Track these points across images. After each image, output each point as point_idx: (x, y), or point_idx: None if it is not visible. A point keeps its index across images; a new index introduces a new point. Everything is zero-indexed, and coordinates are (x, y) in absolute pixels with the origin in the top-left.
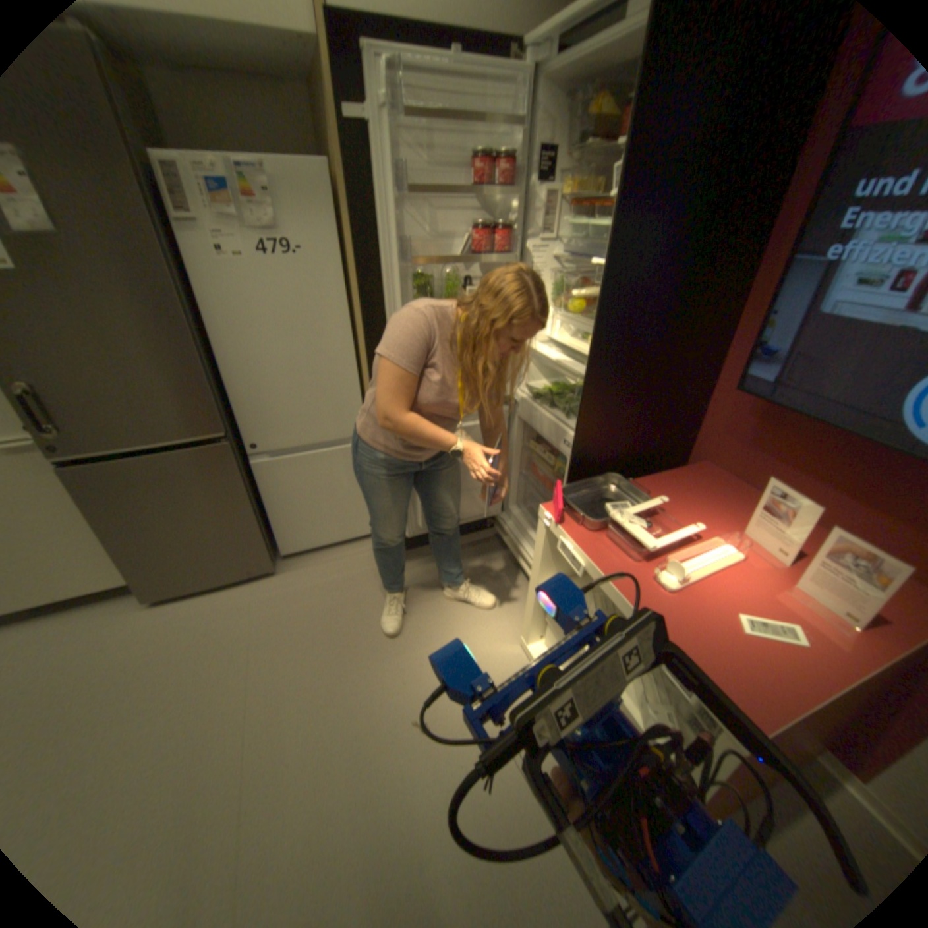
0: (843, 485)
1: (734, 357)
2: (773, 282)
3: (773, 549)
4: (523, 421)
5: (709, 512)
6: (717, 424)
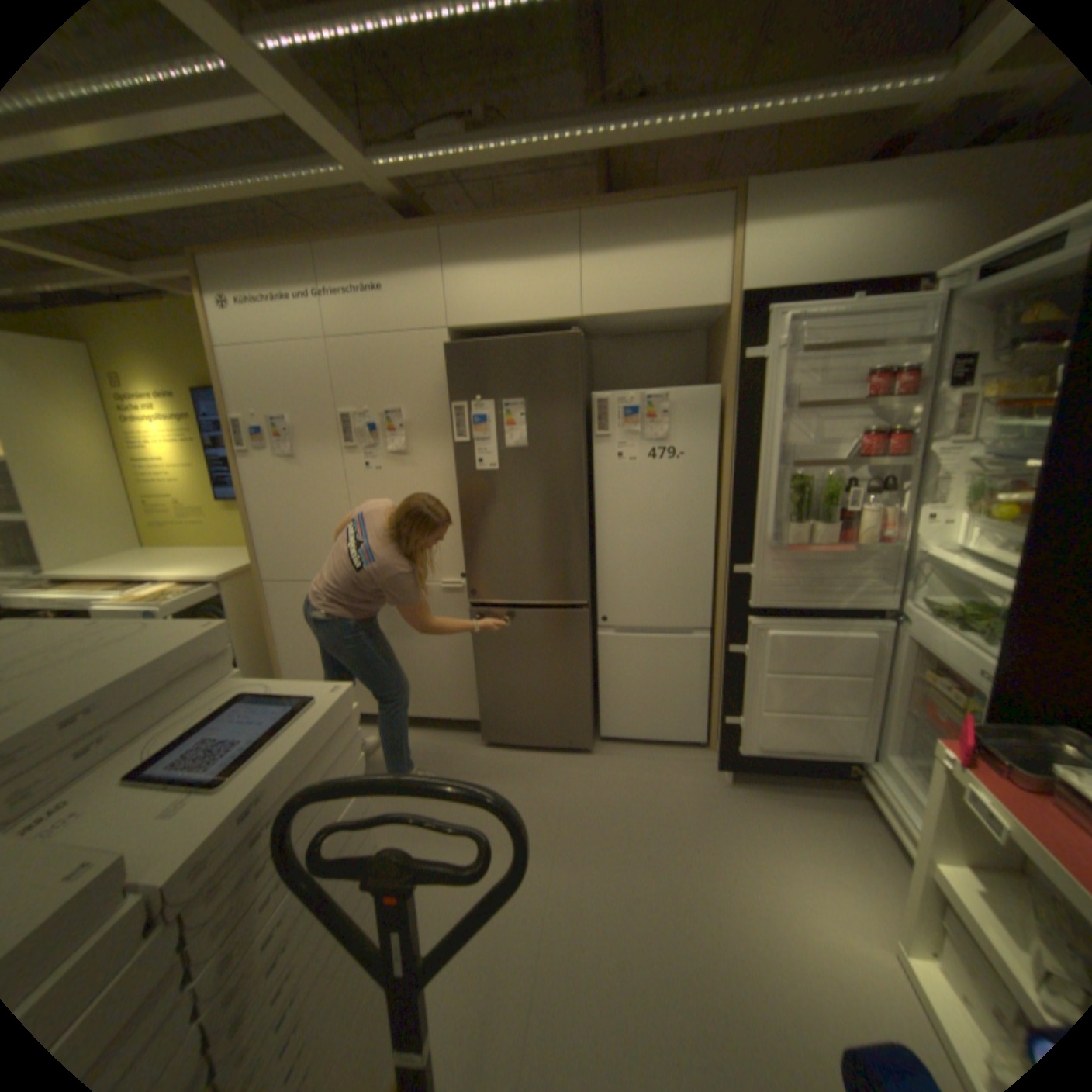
0: None
1: None
2: None
3: None
4: (919, 643)
5: None
6: None
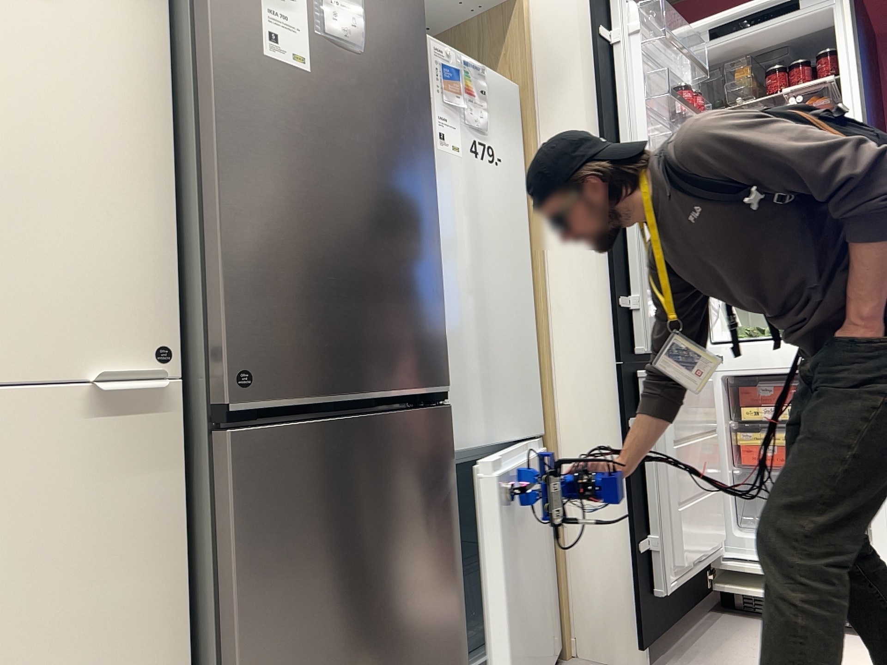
0: None
1: None
2: None
3: None
4: (739, 373)
5: None
6: None
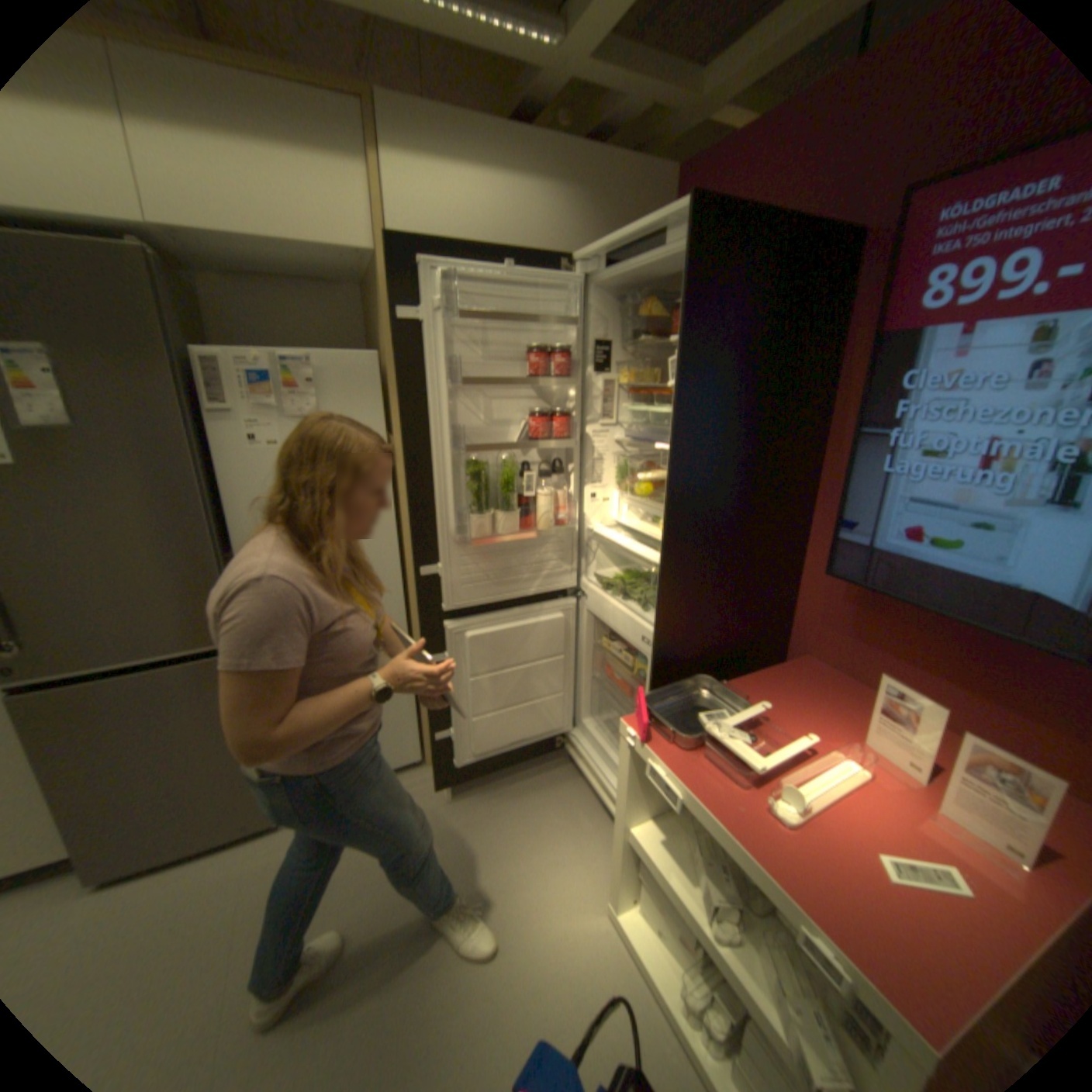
0: (963, 681)
1: (817, 540)
2: (842, 465)
3: (902, 764)
4: (593, 615)
5: (820, 720)
6: (812, 613)
